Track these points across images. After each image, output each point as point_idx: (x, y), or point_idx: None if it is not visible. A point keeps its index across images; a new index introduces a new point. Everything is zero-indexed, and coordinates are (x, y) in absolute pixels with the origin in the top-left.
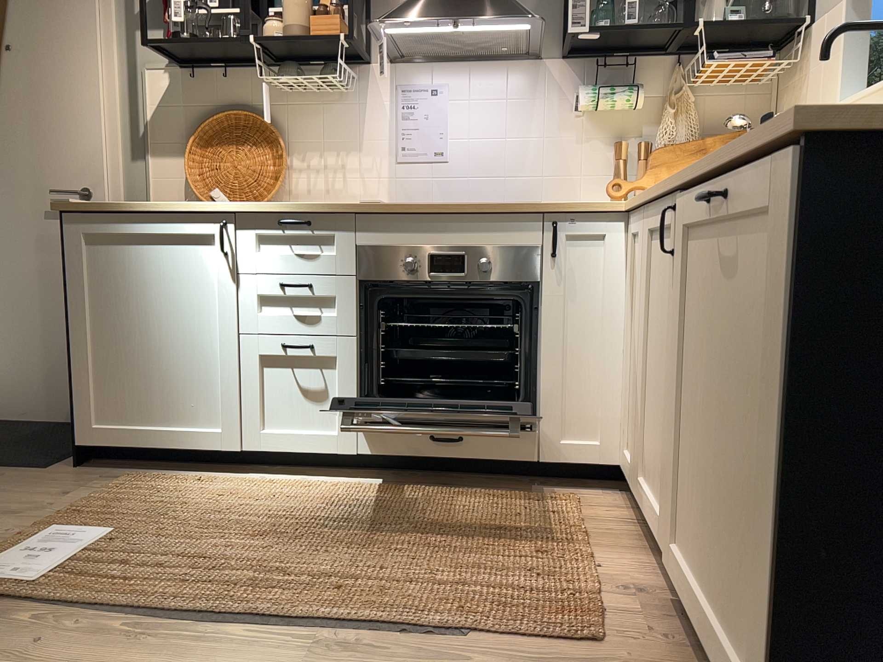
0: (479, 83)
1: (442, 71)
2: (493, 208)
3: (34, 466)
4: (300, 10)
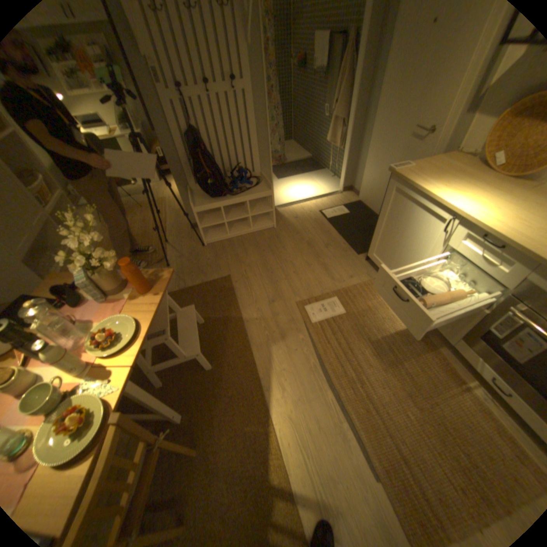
0: None
1: None
2: None
3: (357, 250)
4: None
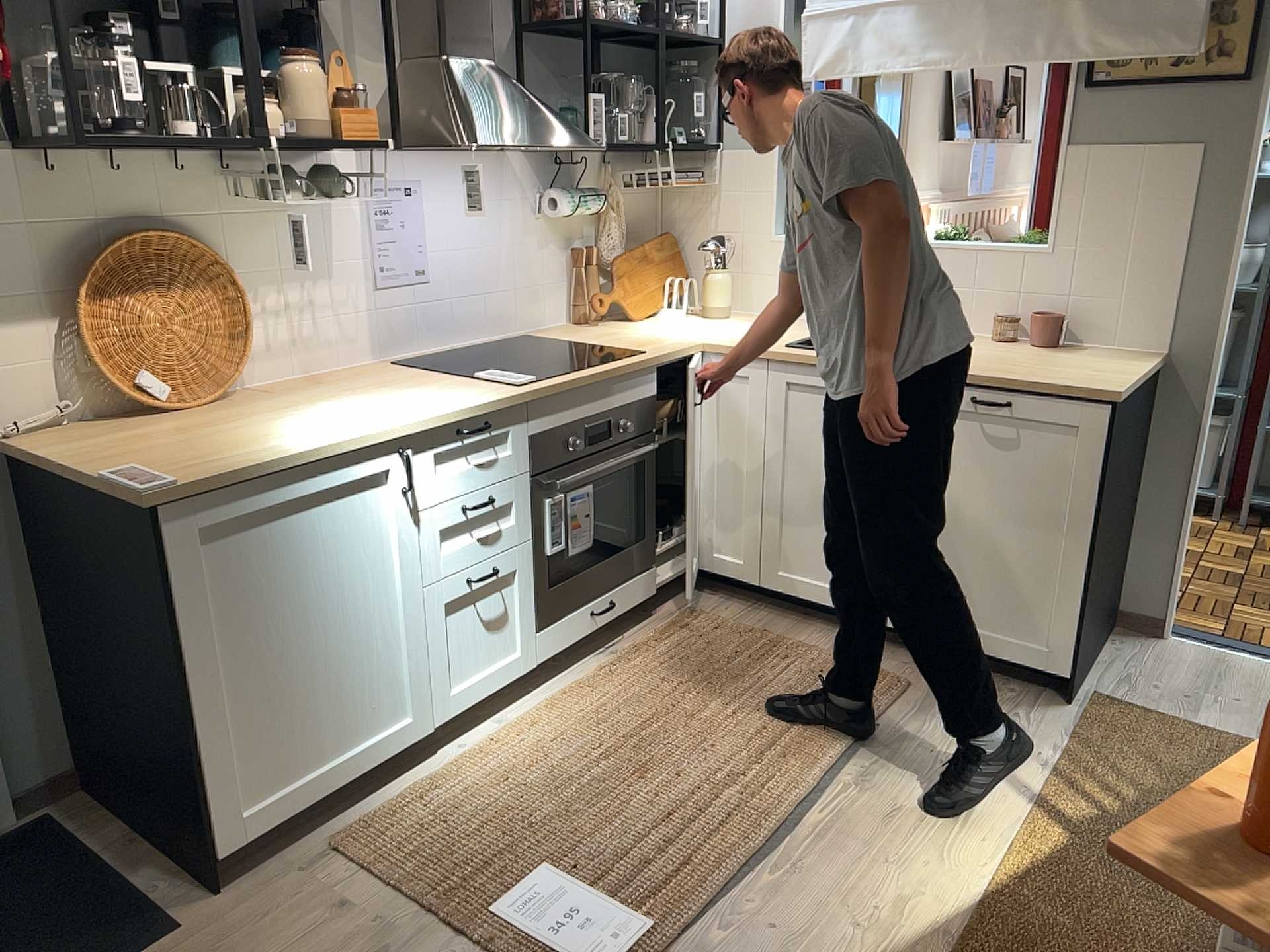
0: (453, 180)
1: (415, 163)
2: (631, 367)
3: (149, 938)
4: (327, 98)
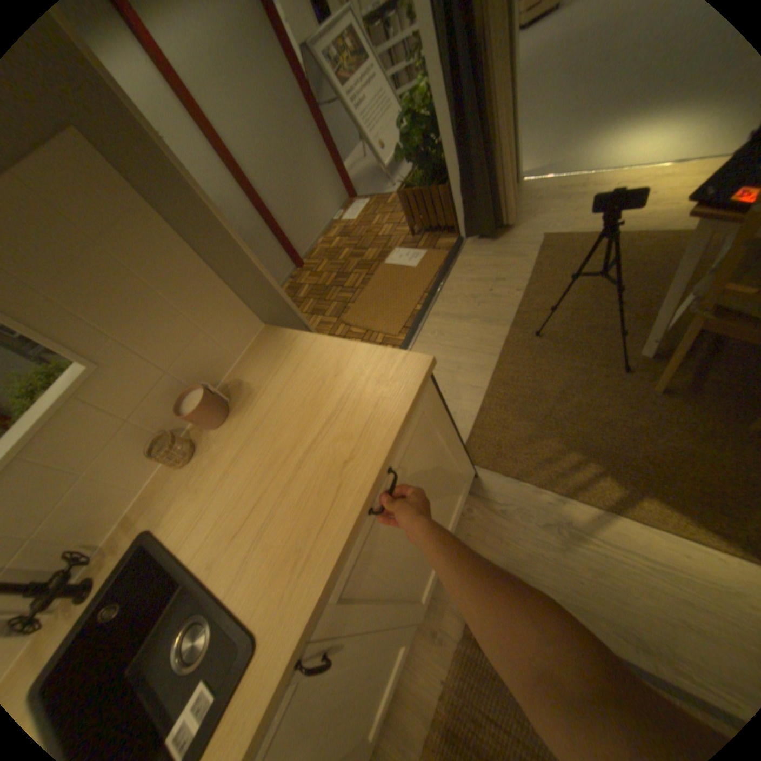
0: None
1: None
2: None
3: None
4: None
